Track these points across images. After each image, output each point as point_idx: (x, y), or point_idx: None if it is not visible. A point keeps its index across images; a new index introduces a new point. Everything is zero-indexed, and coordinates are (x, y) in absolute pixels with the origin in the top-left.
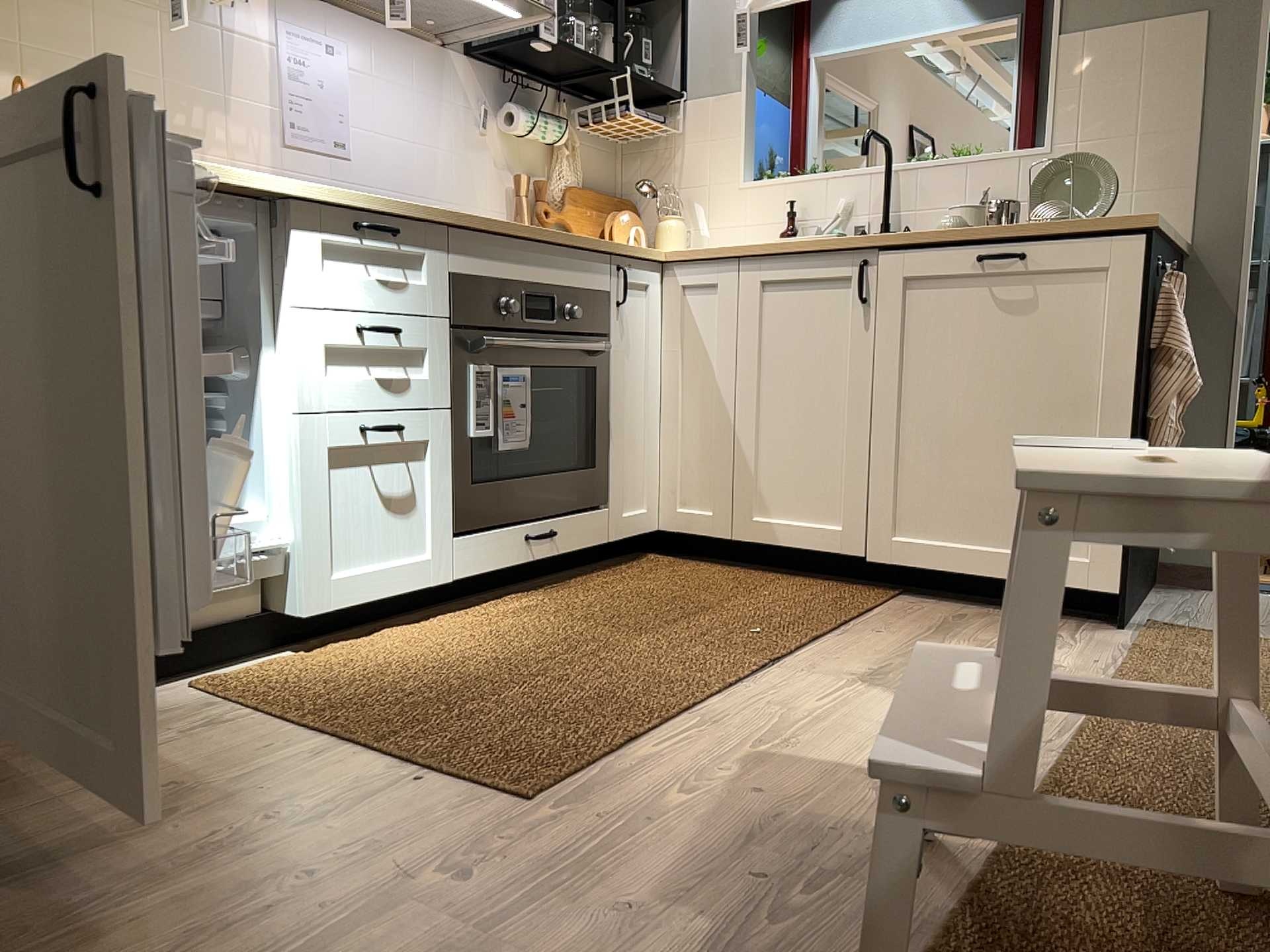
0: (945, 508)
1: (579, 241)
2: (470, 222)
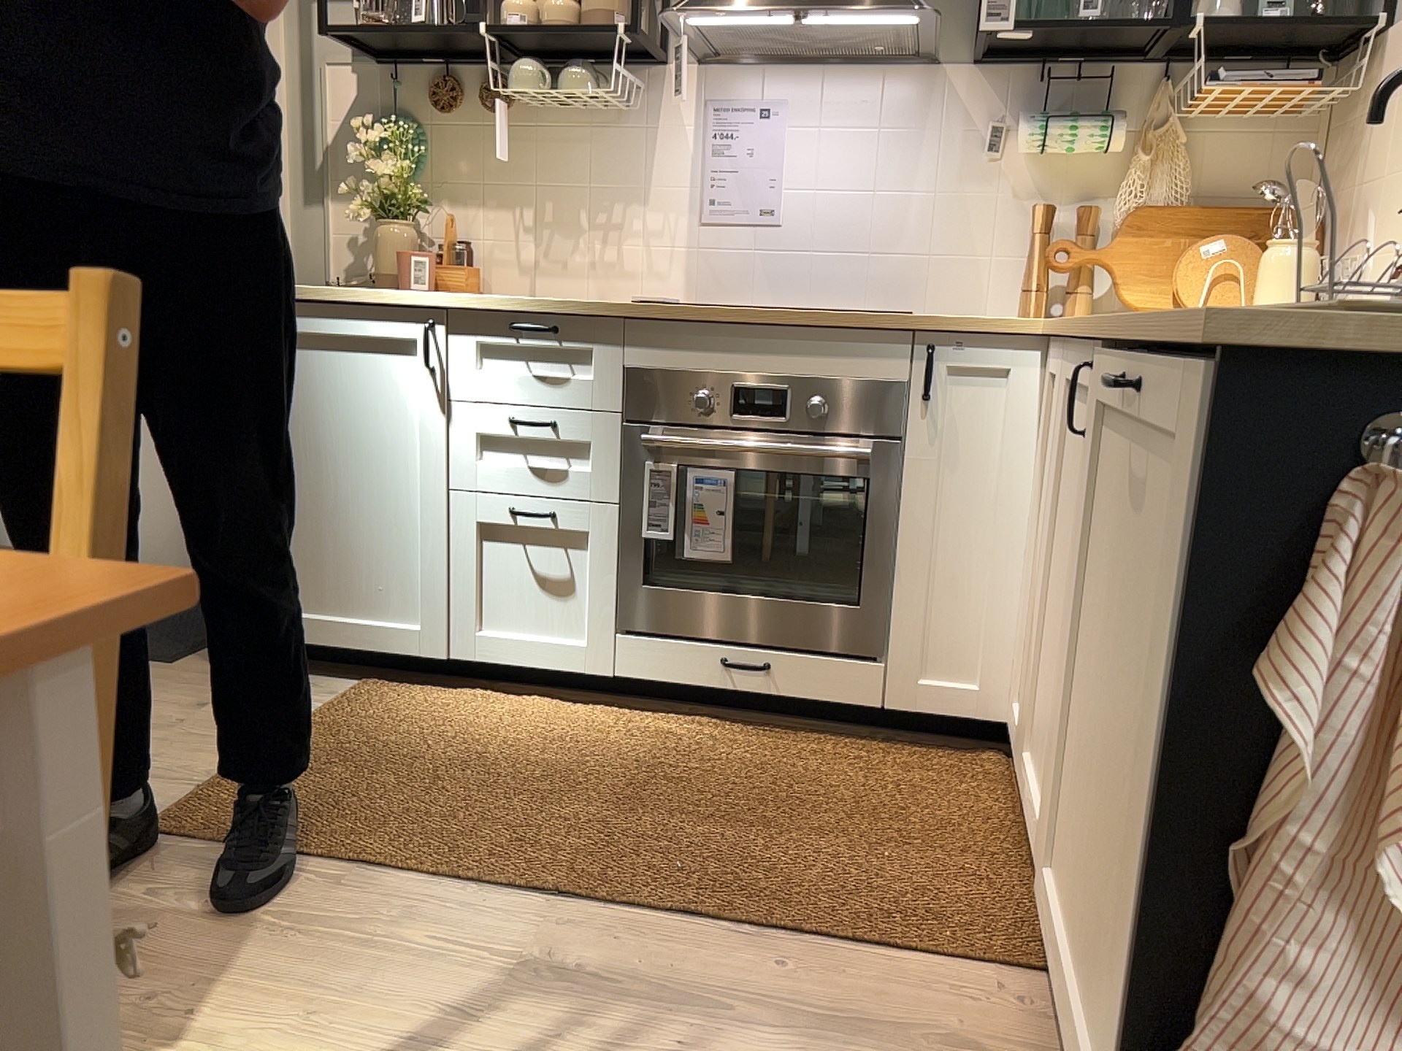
0: (1071, 861)
1: (832, 323)
2: (645, 315)
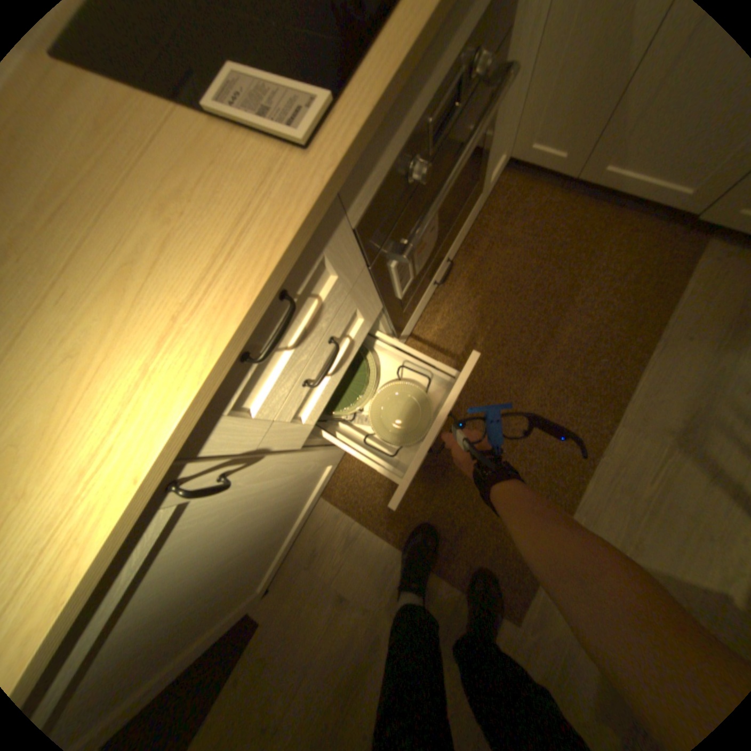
0: None
1: None
2: (357, 140)
